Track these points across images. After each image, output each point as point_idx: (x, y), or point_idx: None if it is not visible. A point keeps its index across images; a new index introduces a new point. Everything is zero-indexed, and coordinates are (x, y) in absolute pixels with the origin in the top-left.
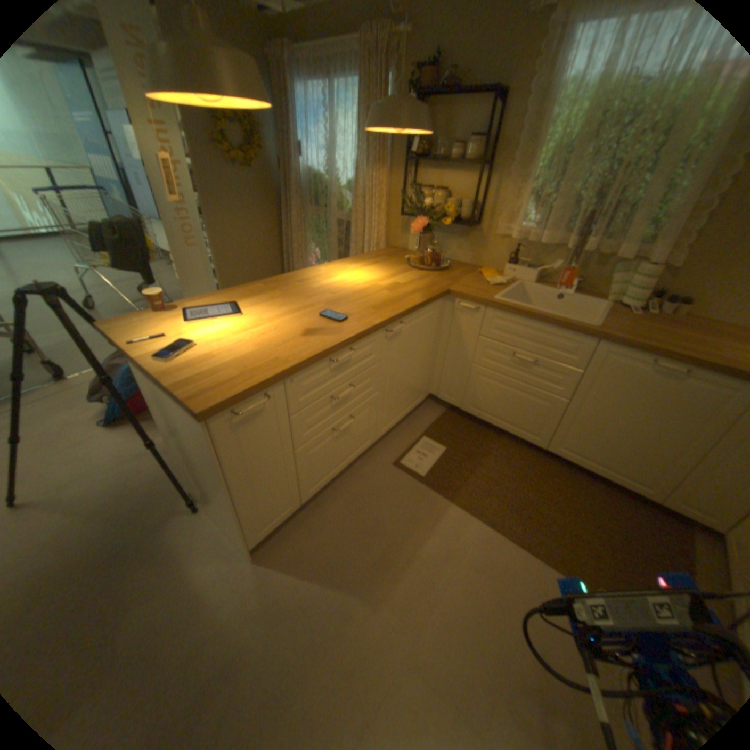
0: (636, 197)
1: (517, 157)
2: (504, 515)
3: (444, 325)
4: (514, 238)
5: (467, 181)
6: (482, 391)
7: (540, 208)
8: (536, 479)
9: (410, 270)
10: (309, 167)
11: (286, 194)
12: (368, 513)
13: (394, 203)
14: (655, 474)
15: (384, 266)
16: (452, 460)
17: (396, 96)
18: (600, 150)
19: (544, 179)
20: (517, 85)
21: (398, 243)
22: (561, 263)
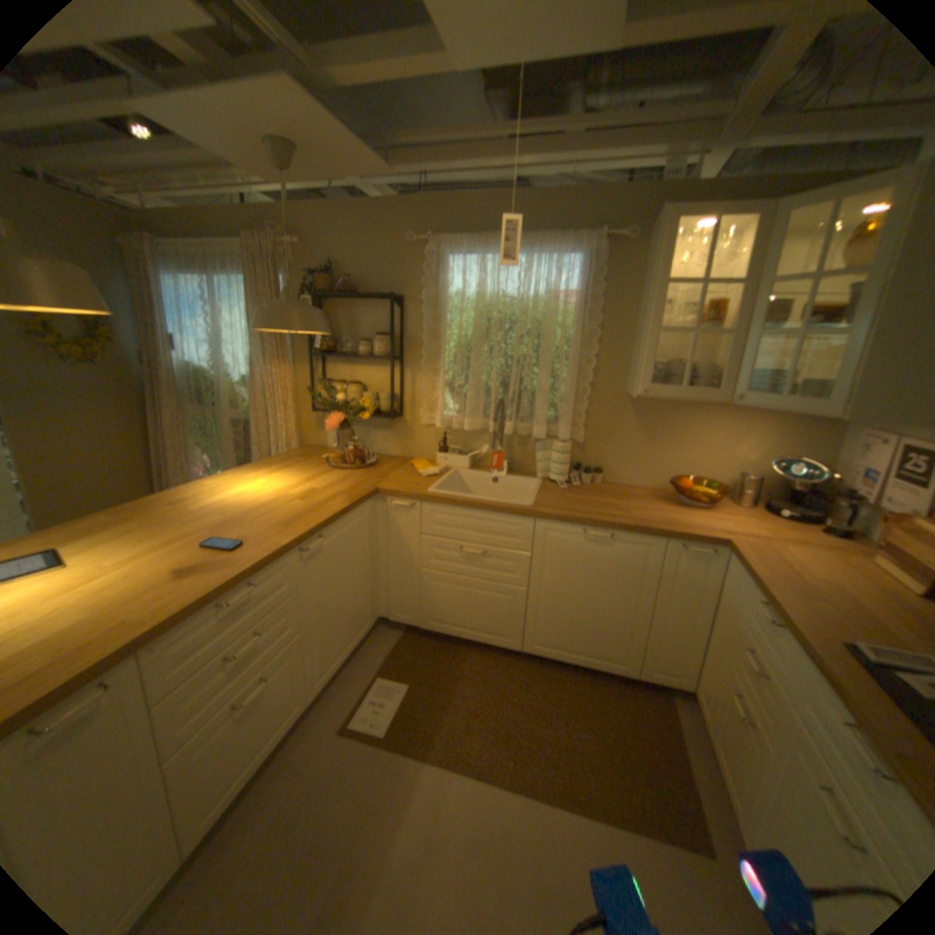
0: (533, 386)
1: (425, 354)
2: (490, 757)
3: (380, 530)
4: (438, 427)
5: (382, 375)
6: (439, 599)
7: (456, 398)
8: (519, 693)
9: (331, 471)
10: (188, 361)
11: (155, 393)
12: (304, 830)
13: (304, 399)
14: (623, 648)
15: (298, 469)
16: (418, 702)
17: (285, 301)
18: (494, 349)
19: (454, 372)
20: (411, 294)
21: (316, 441)
22: (488, 448)
